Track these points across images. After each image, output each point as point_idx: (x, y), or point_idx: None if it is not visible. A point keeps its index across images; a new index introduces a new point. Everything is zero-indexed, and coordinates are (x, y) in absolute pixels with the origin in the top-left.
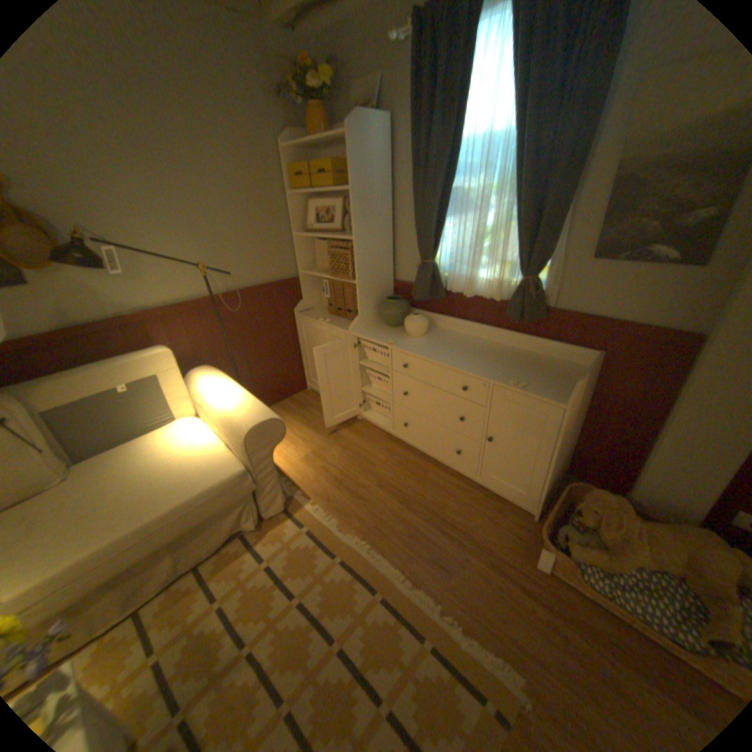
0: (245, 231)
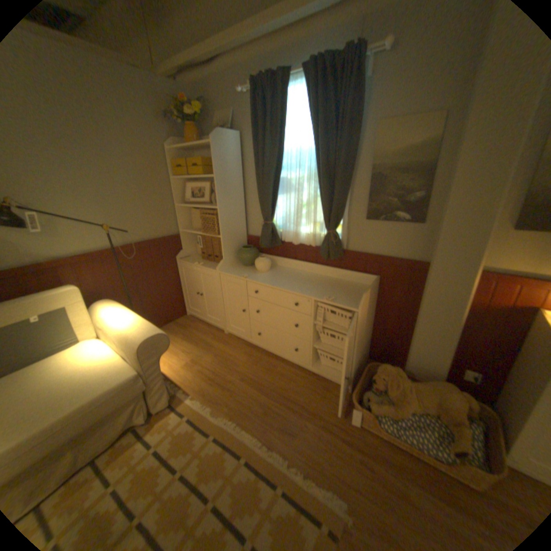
0: (140, 202)
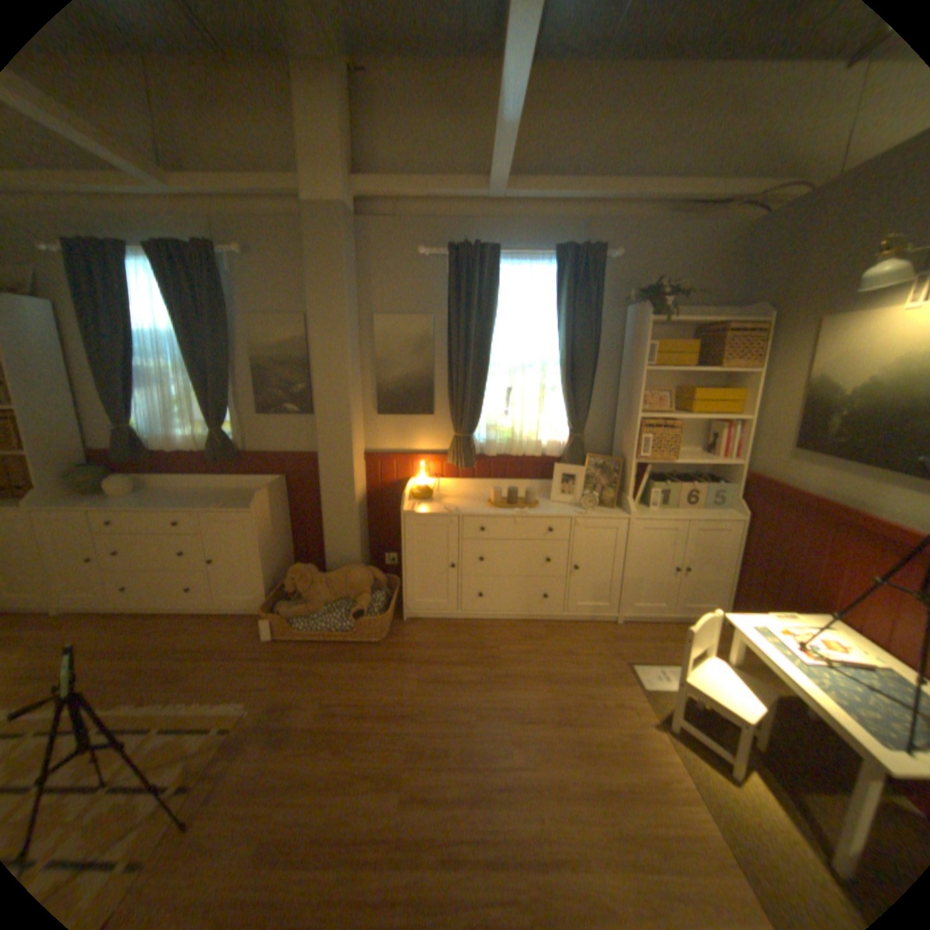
0: None
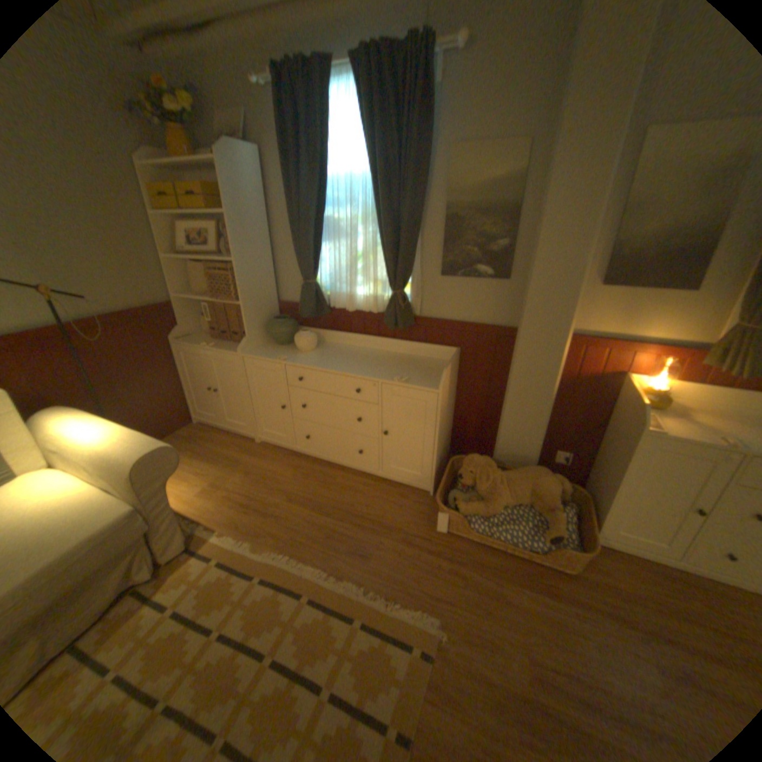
0: (99, 251)
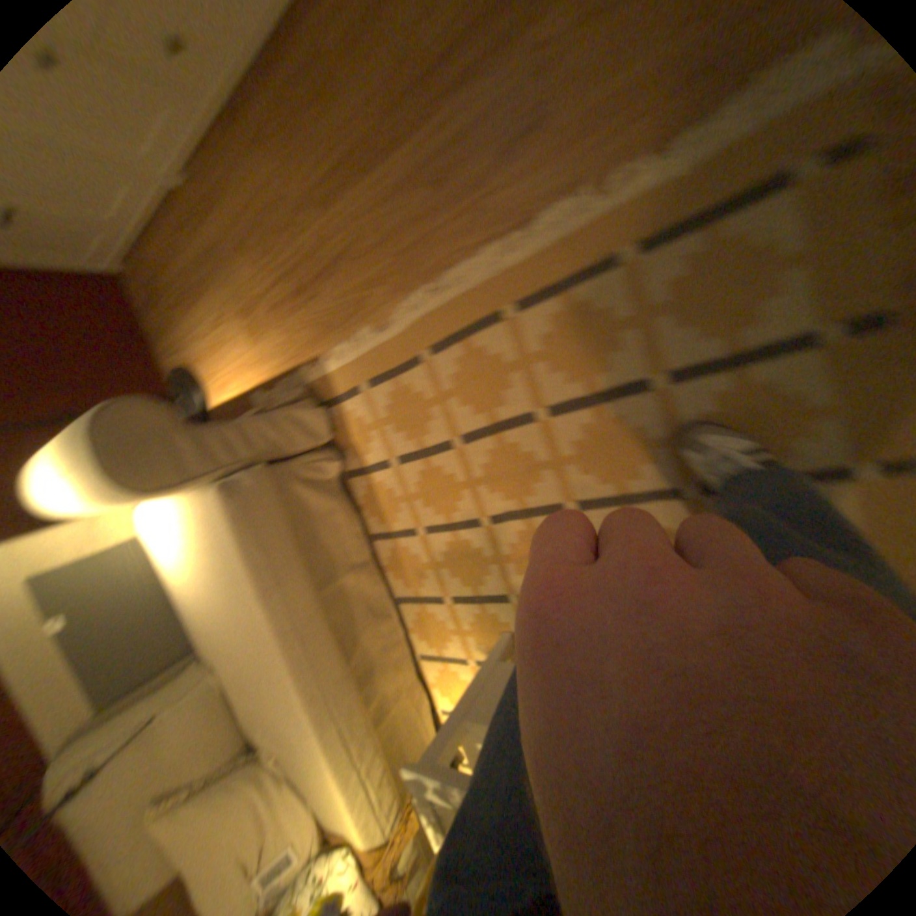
0: None
